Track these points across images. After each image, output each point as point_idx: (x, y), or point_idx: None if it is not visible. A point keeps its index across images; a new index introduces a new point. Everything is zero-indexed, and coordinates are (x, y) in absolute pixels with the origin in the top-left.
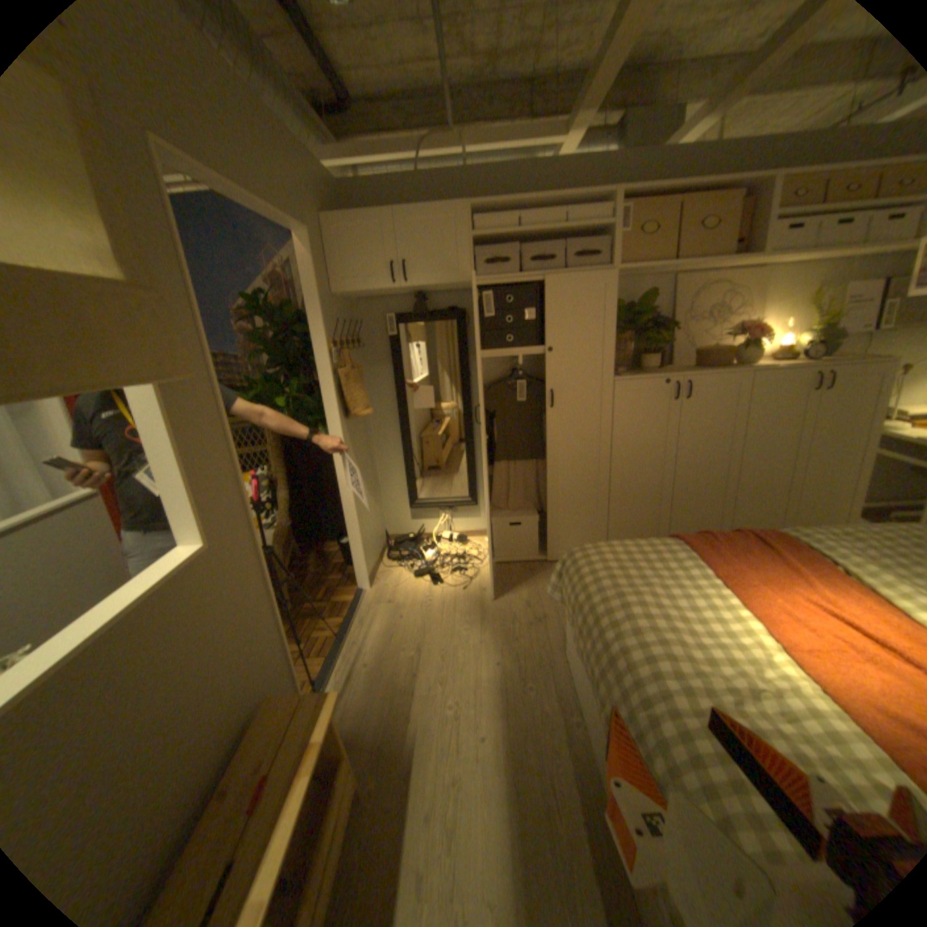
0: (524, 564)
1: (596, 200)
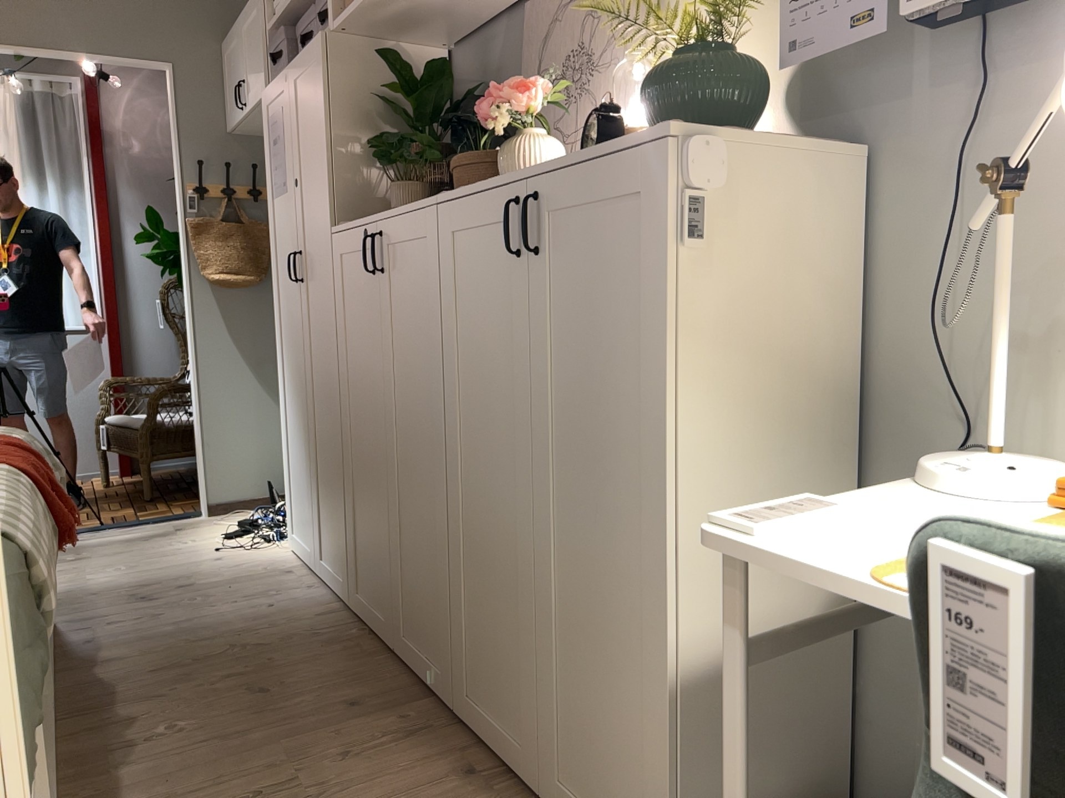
0: (306, 566)
1: None
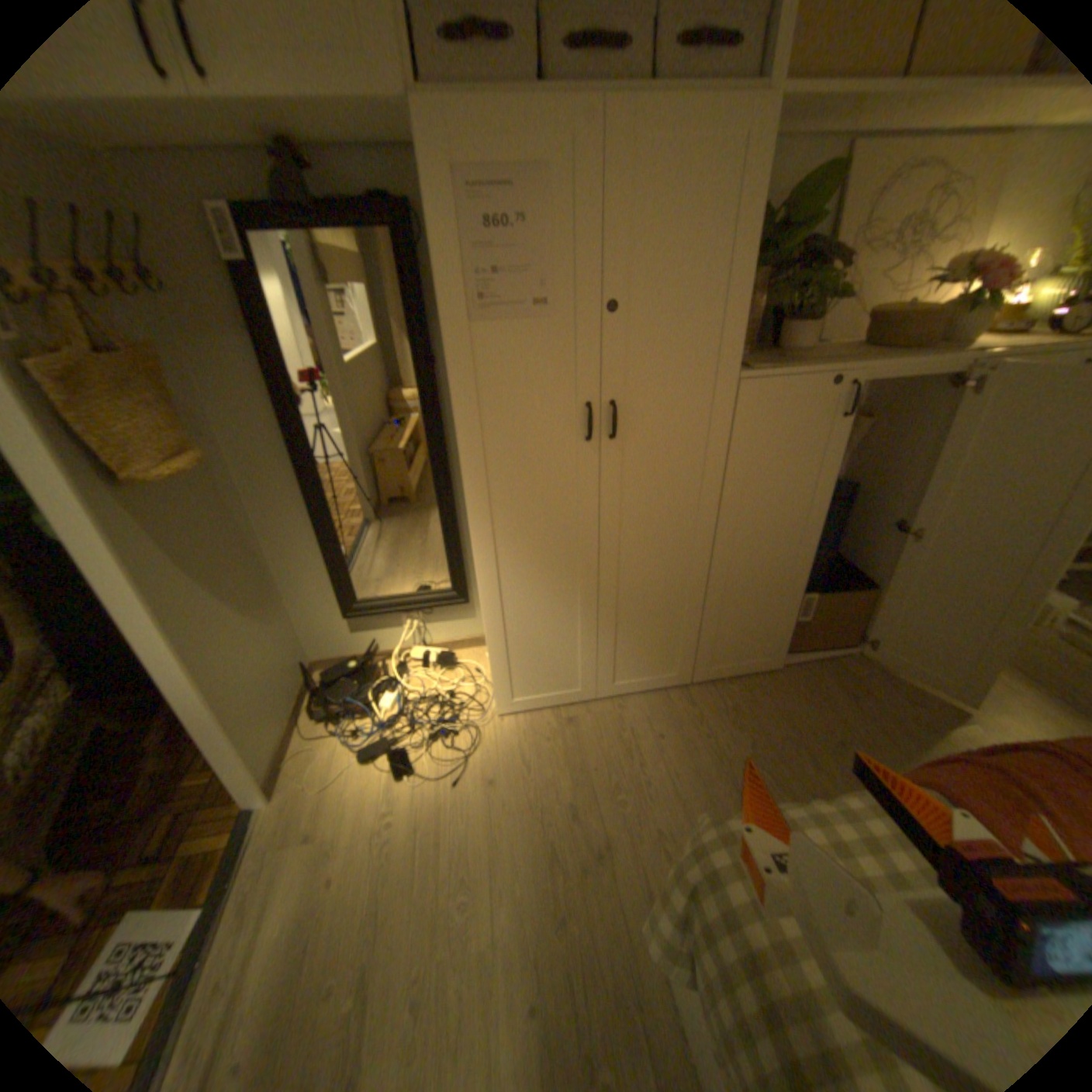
0: (558, 706)
1: None
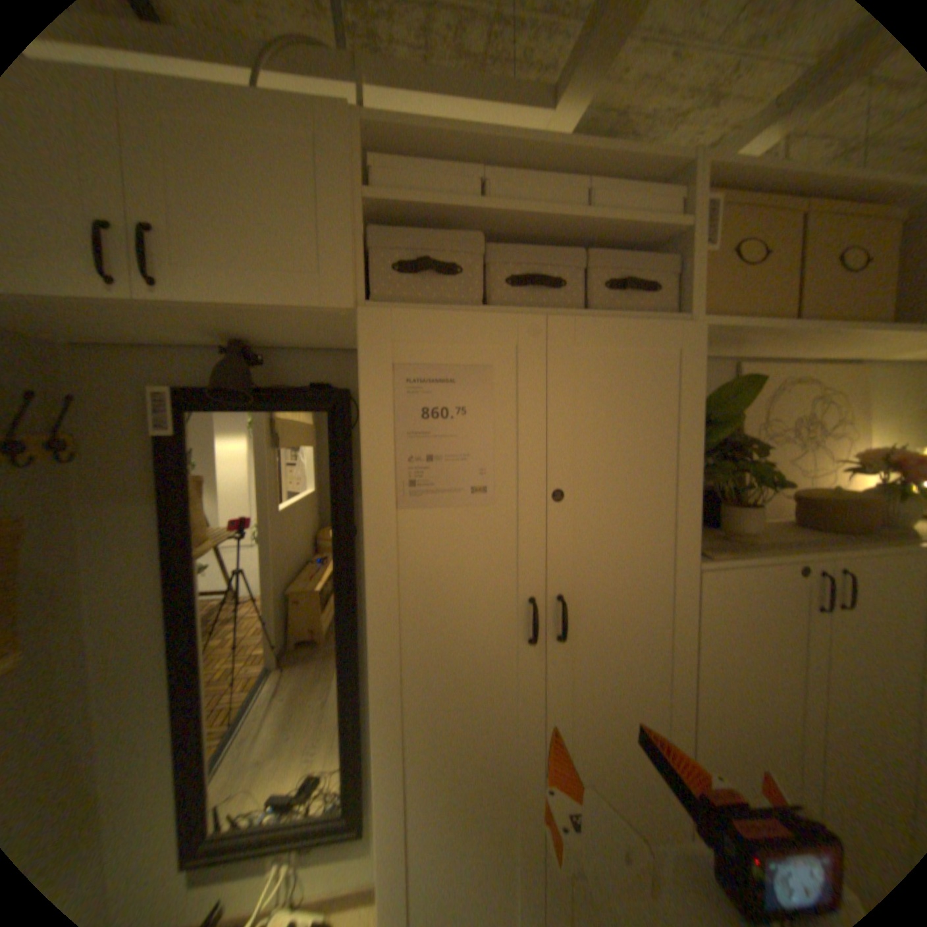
0: None
1: (638, 185)
